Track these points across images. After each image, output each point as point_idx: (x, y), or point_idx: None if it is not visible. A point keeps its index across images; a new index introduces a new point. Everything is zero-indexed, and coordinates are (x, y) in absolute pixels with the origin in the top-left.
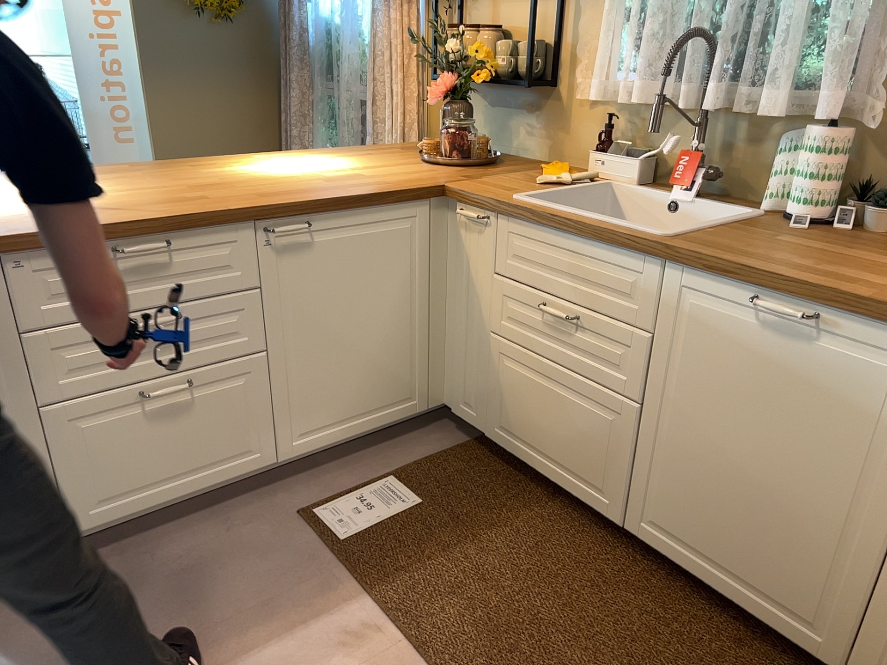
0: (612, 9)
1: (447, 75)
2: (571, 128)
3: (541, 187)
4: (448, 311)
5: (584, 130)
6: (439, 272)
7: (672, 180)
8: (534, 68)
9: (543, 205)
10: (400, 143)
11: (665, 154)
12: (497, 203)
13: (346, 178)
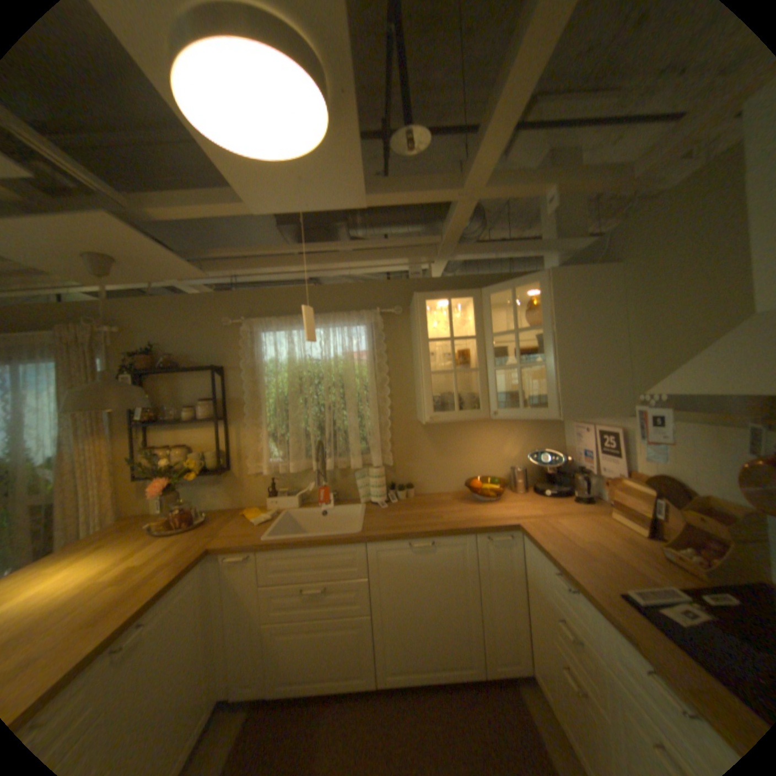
0: (261, 432)
1: (155, 478)
2: (245, 488)
3: (261, 527)
4: (215, 630)
5: (254, 487)
6: (207, 606)
7: (321, 502)
8: (219, 463)
9: (285, 539)
10: (104, 528)
11: (311, 491)
12: (256, 547)
13: (127, 575)
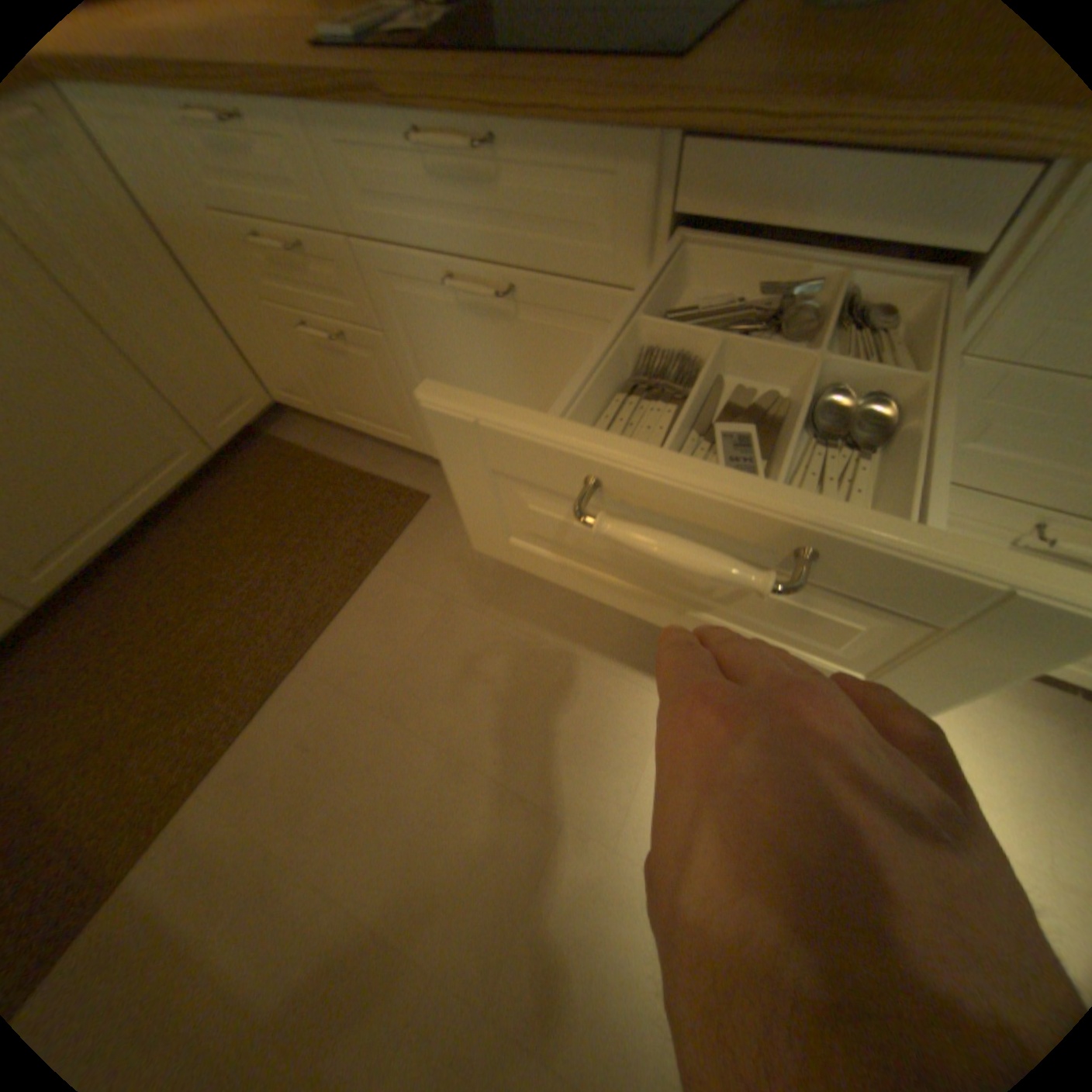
0: None
1: None
2: None
3: None
4: None
5: None
6: None
7: None
8: None
9: None
10: None
11: None
12: None
13: None
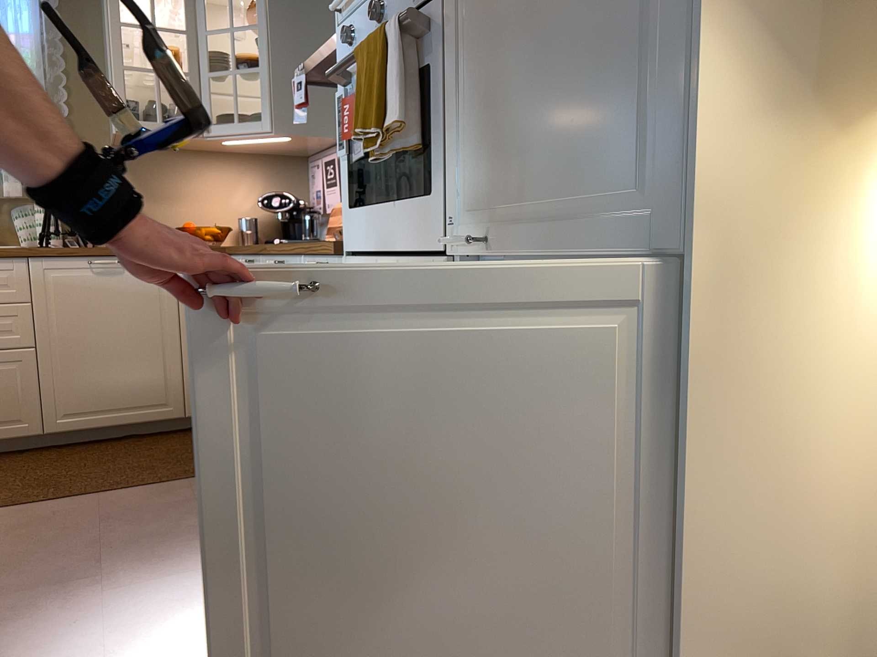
0: None
1: None
2: None
3: None
4: None
5: None
6: None
7: None
8: None
9: None
10: None
11: None
12: None
13: None
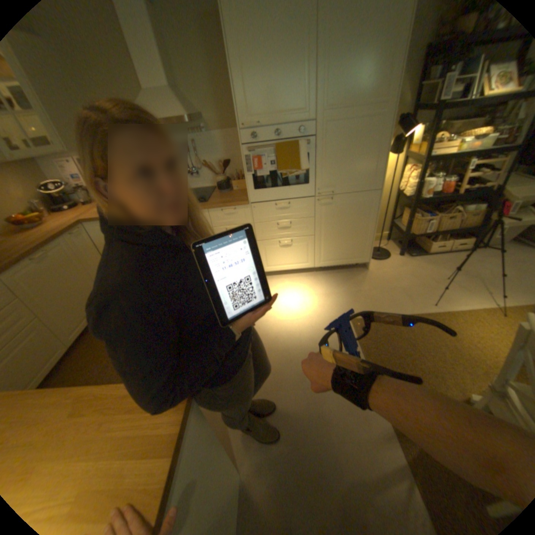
0: None
1: None
2: None
3: None
4: None
5: None
6: None
7: None
8: None
9: None
10: None
11: None
12: None
13: None
